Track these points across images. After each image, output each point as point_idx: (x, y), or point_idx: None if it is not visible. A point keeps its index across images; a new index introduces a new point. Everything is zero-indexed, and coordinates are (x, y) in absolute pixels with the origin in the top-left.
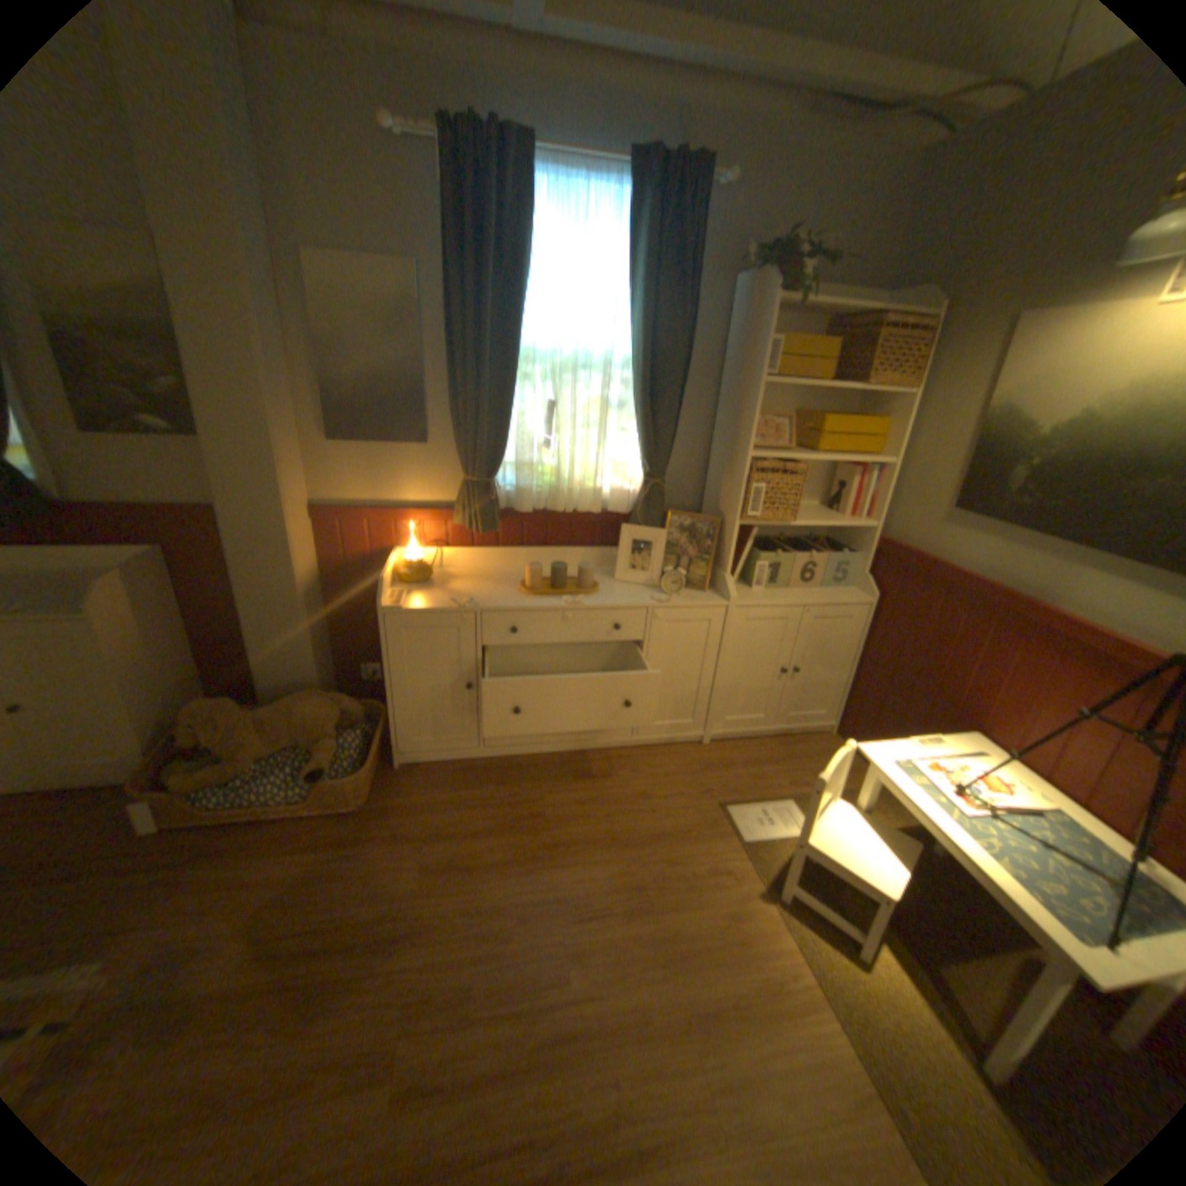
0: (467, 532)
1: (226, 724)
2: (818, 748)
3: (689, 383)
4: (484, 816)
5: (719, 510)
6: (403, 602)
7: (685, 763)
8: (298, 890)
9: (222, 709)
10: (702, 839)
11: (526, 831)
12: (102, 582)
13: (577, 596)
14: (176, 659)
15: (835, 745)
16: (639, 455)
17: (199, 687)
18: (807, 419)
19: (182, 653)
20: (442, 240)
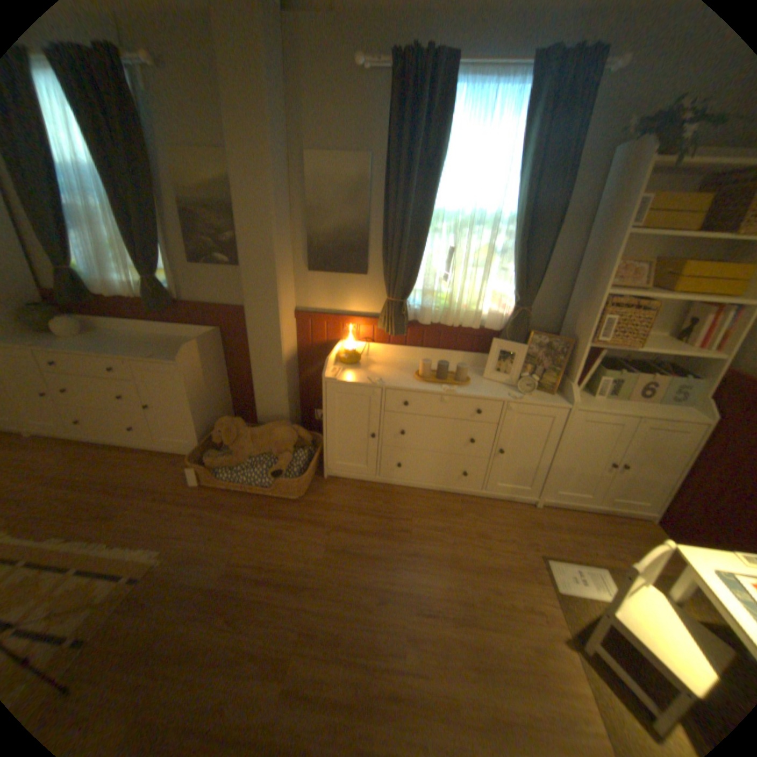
0: (385, 334)
1: (237, 433)
2: (639, 532)
3: (562, 234)
4: (372, 522)
5: (575, 333)
6: (338, 375)
7: (520, 519)
8: (258, 540)
9: (236, 424)
10: (524, 580)
11: (397, 539)
12: (187, 345)
13: (453, 385)
14: (221, 391)
15: (656, 534)
16: (514, 288)
17: (231, 408)
18: (668, 264)
19: (225, 388)
20: (388, 137)
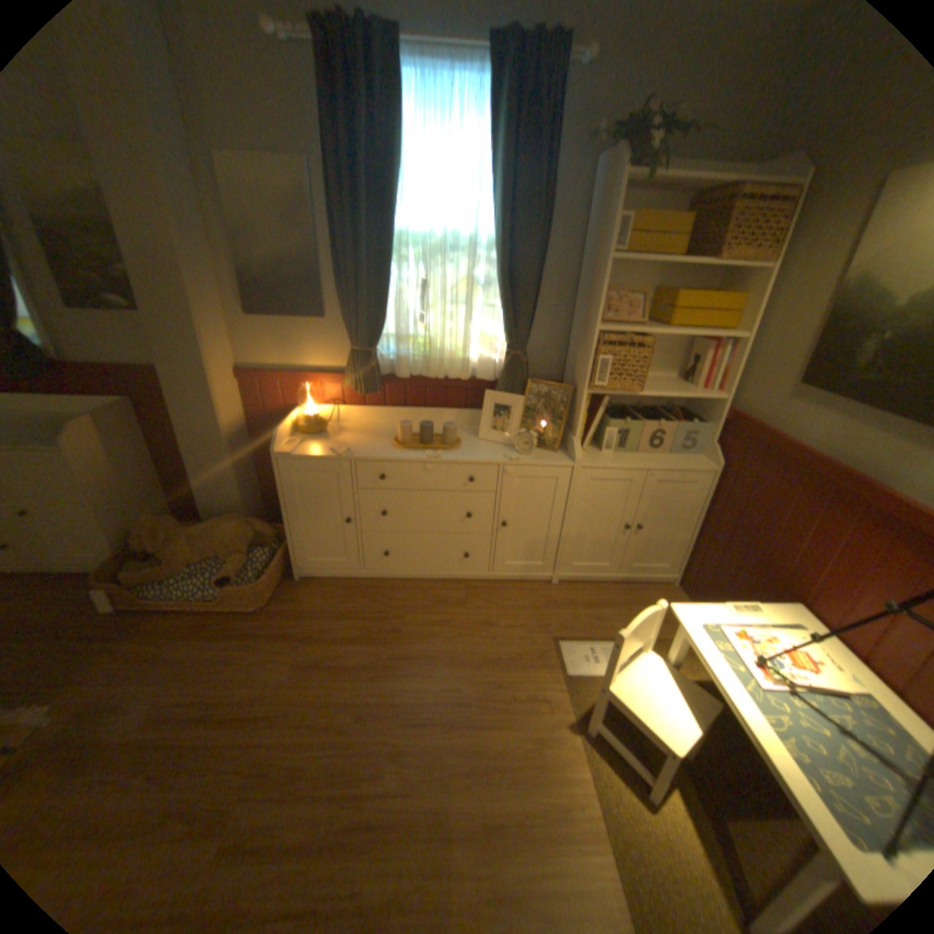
0: (354, 393)
1: (166, 536)
2: (658, 596)
3: (548, 262)
4: (354, 626)
5: (574, 379)
6: (294, 449)
7: (532, 599)
8: (199, 669)
9: (164, 525)
10: (530, 667)
11: (383, 643)
12: (75, 424)
13: (440, 451)
14: (145, 483)
15: (676, 596)
16: (504, 329)
17: (166, 505)
18: (664, 295)
19: (151, 479)
20: (322, 136)
